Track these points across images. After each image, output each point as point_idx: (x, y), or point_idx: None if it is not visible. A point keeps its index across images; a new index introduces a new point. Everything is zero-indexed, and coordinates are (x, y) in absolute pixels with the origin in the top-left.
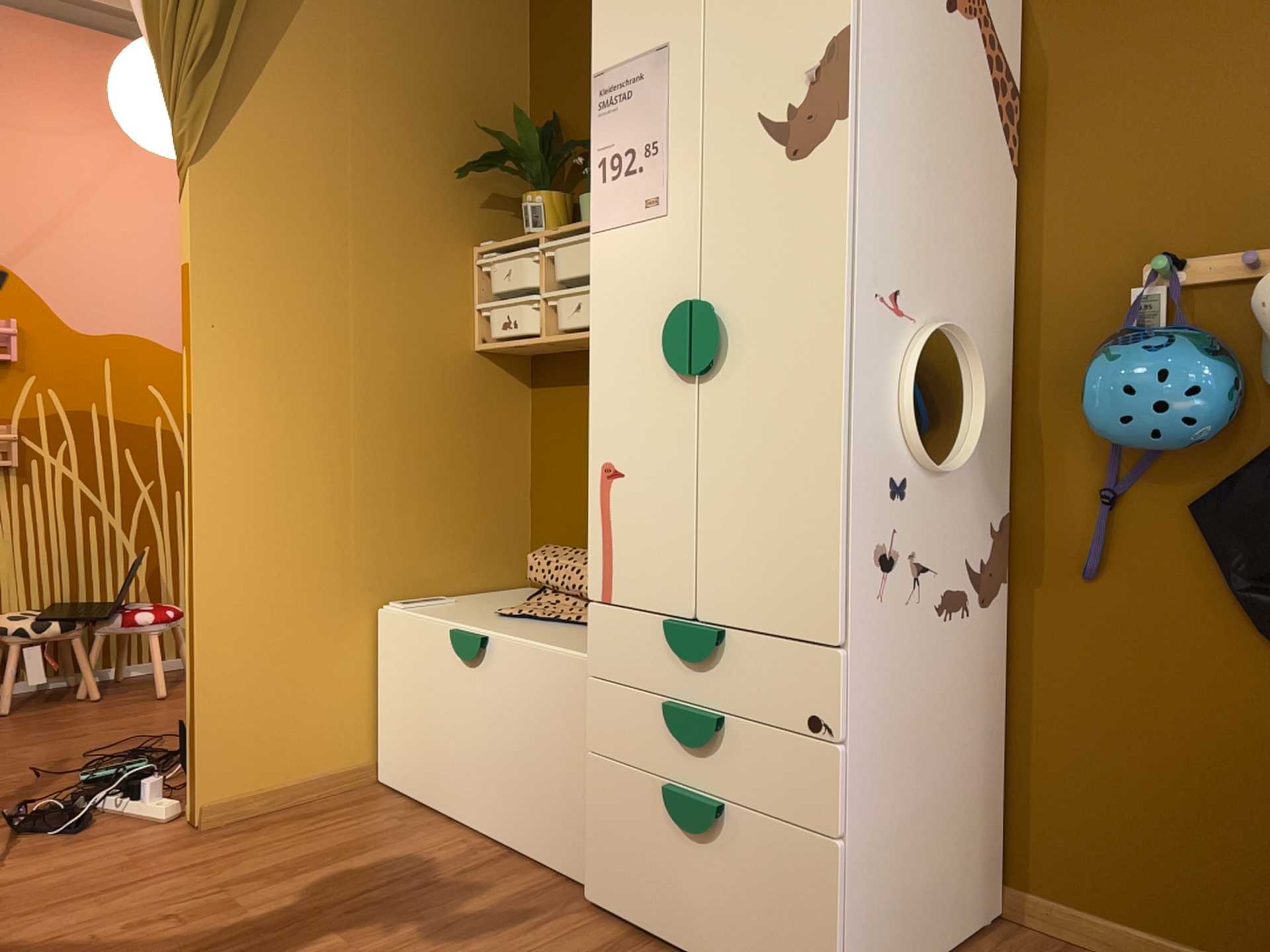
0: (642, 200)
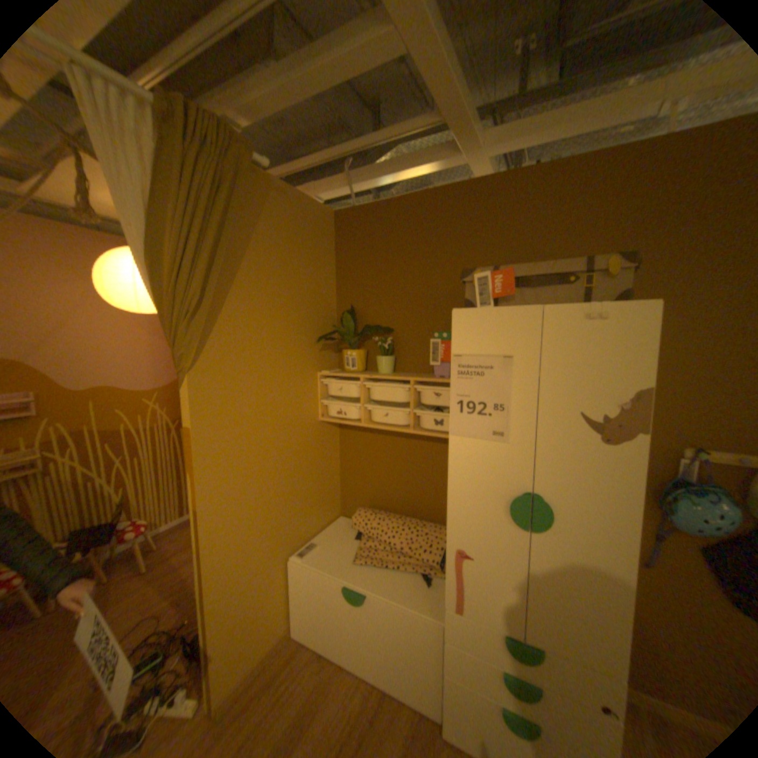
0: (491, 430)
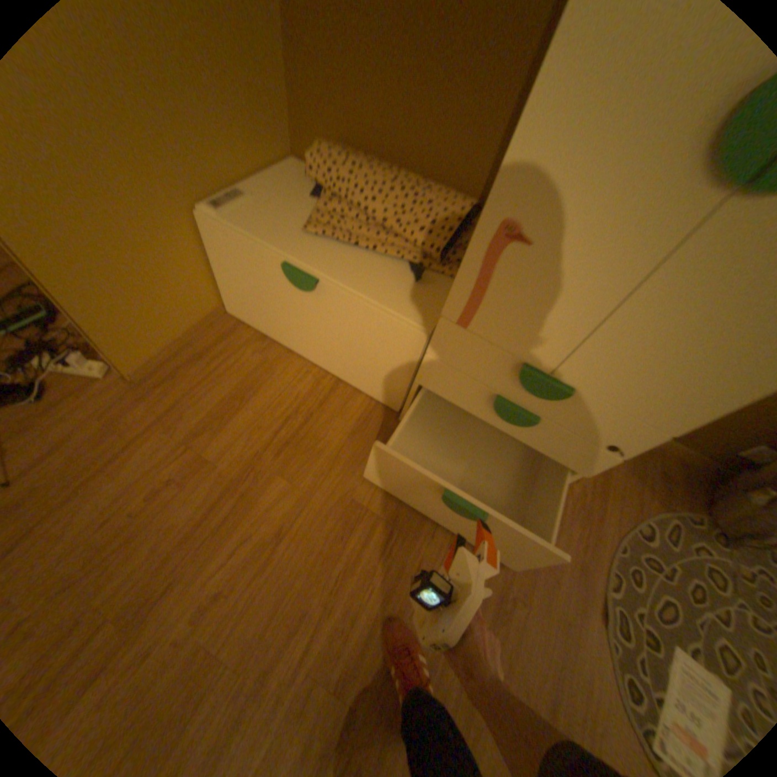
0: None
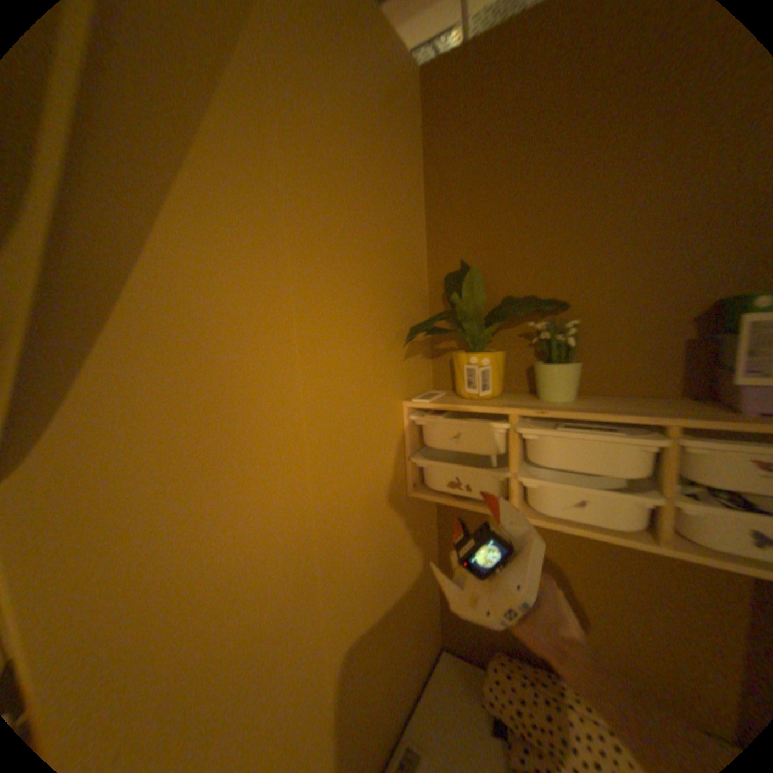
0: None
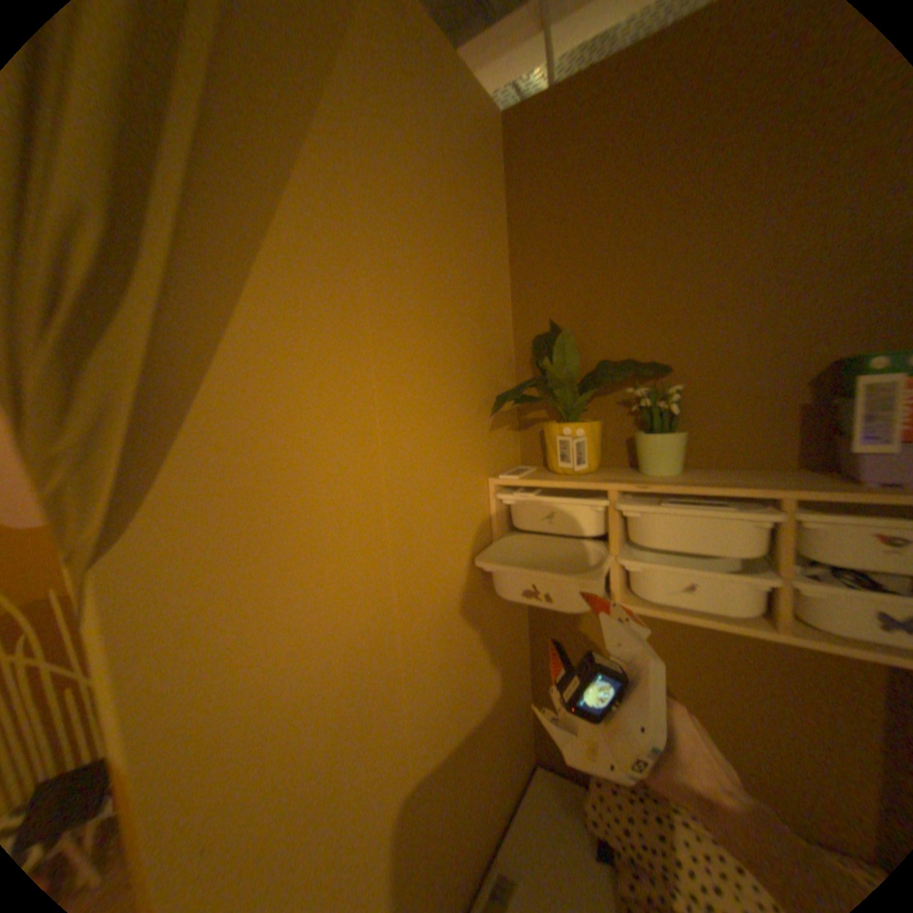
0: None
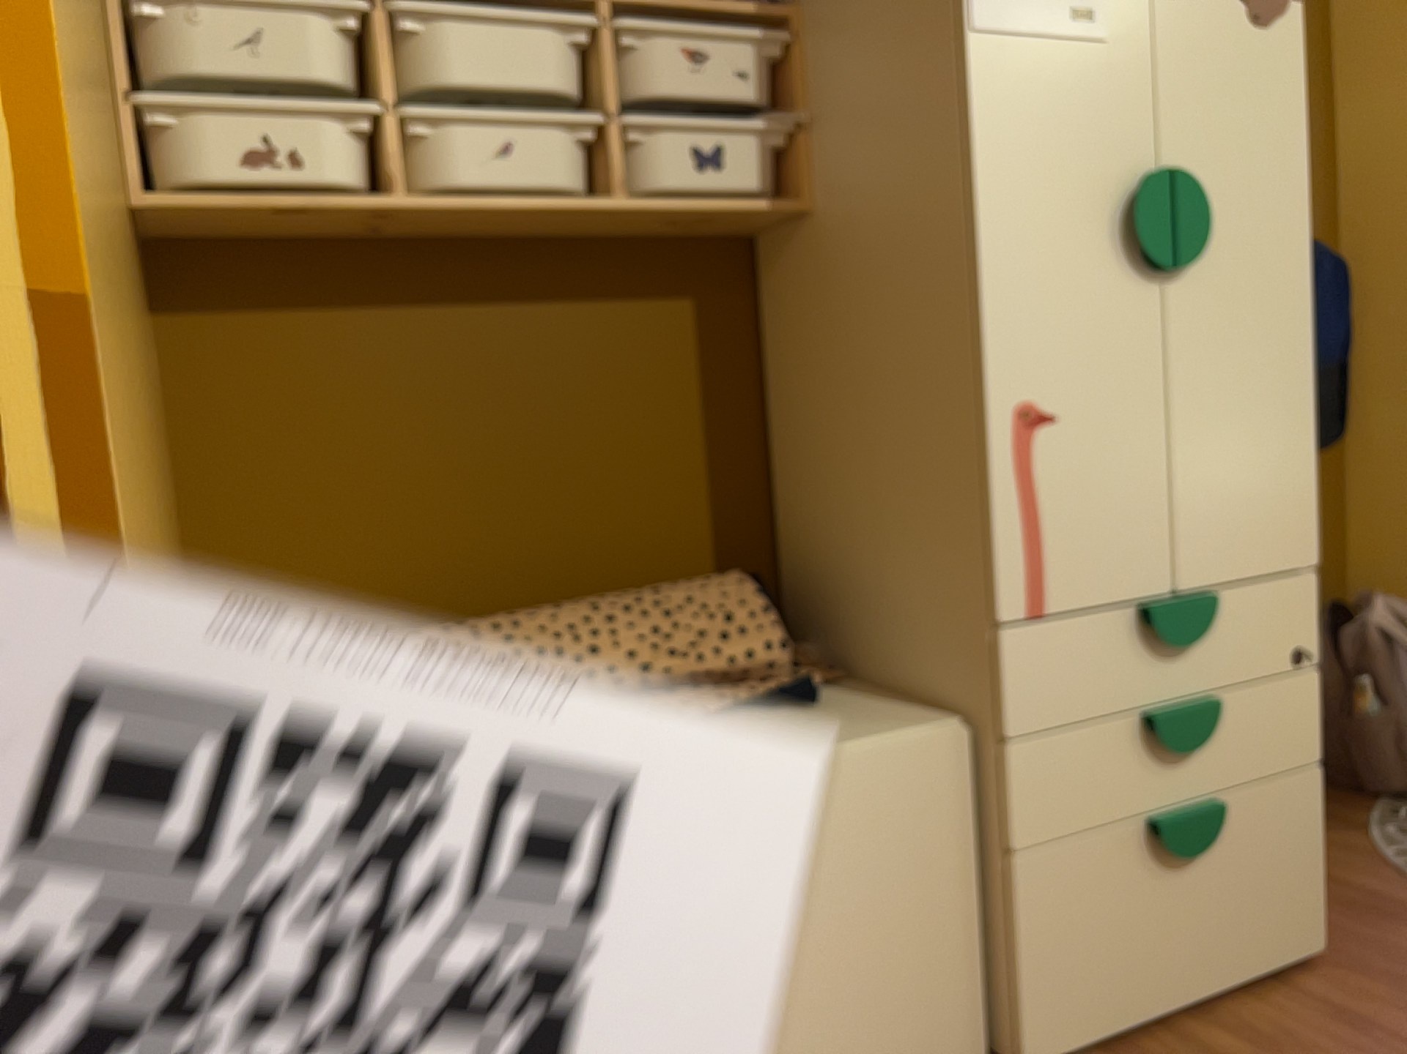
0: (1068, 5)
